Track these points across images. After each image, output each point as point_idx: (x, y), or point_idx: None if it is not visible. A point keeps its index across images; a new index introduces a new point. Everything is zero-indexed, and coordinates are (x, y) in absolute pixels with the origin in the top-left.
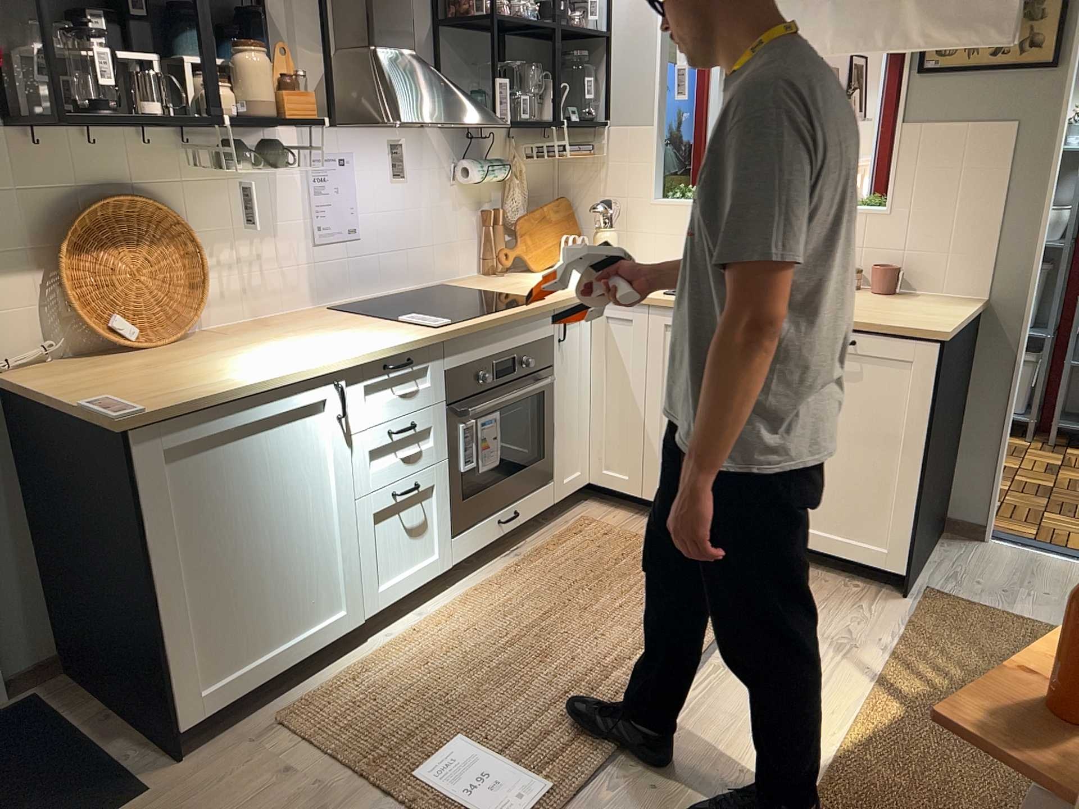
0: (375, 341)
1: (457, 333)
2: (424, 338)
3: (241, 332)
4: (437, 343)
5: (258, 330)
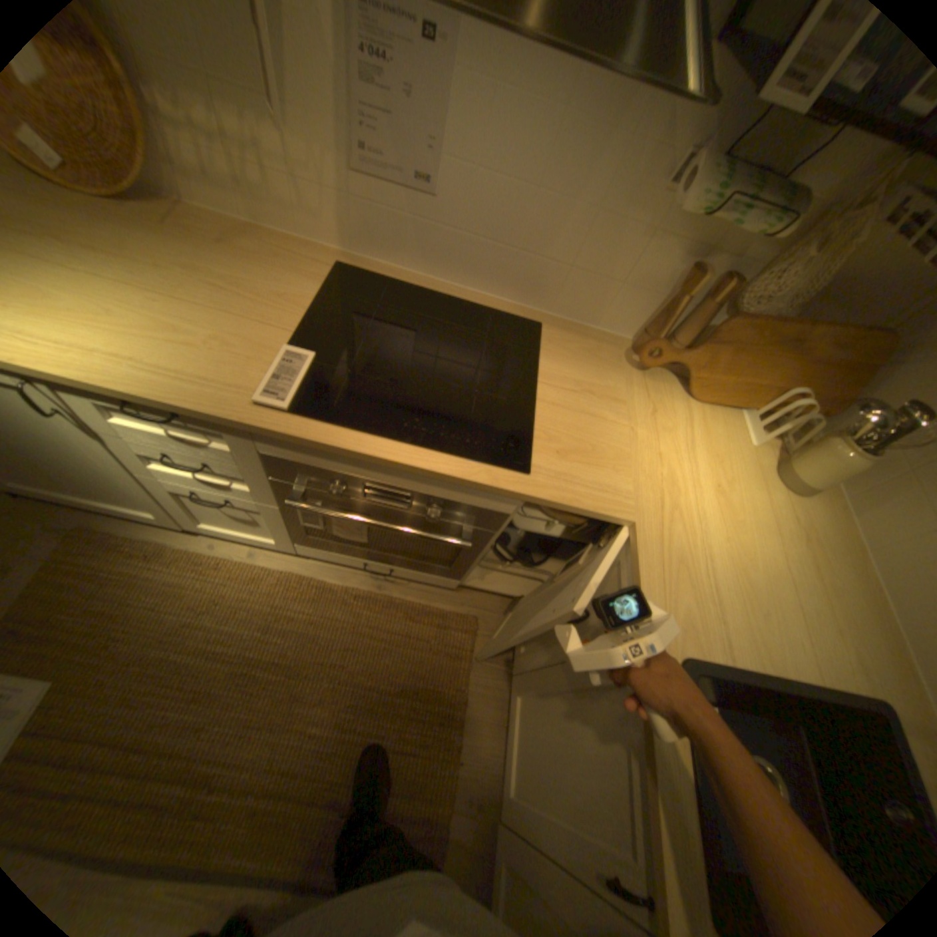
0: (146, 362)
1: (268, 434)
2: (188, 410)
3: (185, 229)
4: (229, 425)
5: (200, 238)
